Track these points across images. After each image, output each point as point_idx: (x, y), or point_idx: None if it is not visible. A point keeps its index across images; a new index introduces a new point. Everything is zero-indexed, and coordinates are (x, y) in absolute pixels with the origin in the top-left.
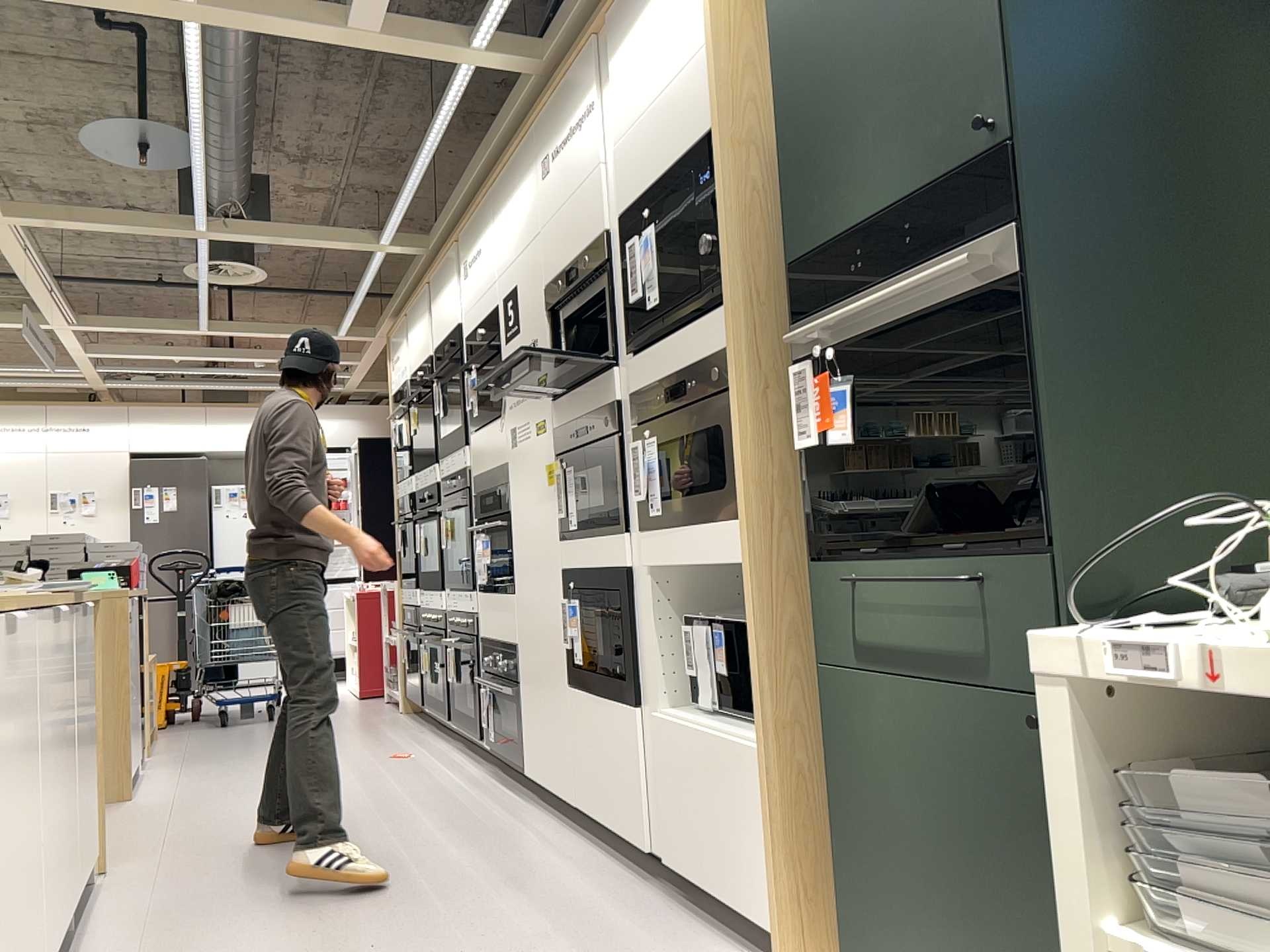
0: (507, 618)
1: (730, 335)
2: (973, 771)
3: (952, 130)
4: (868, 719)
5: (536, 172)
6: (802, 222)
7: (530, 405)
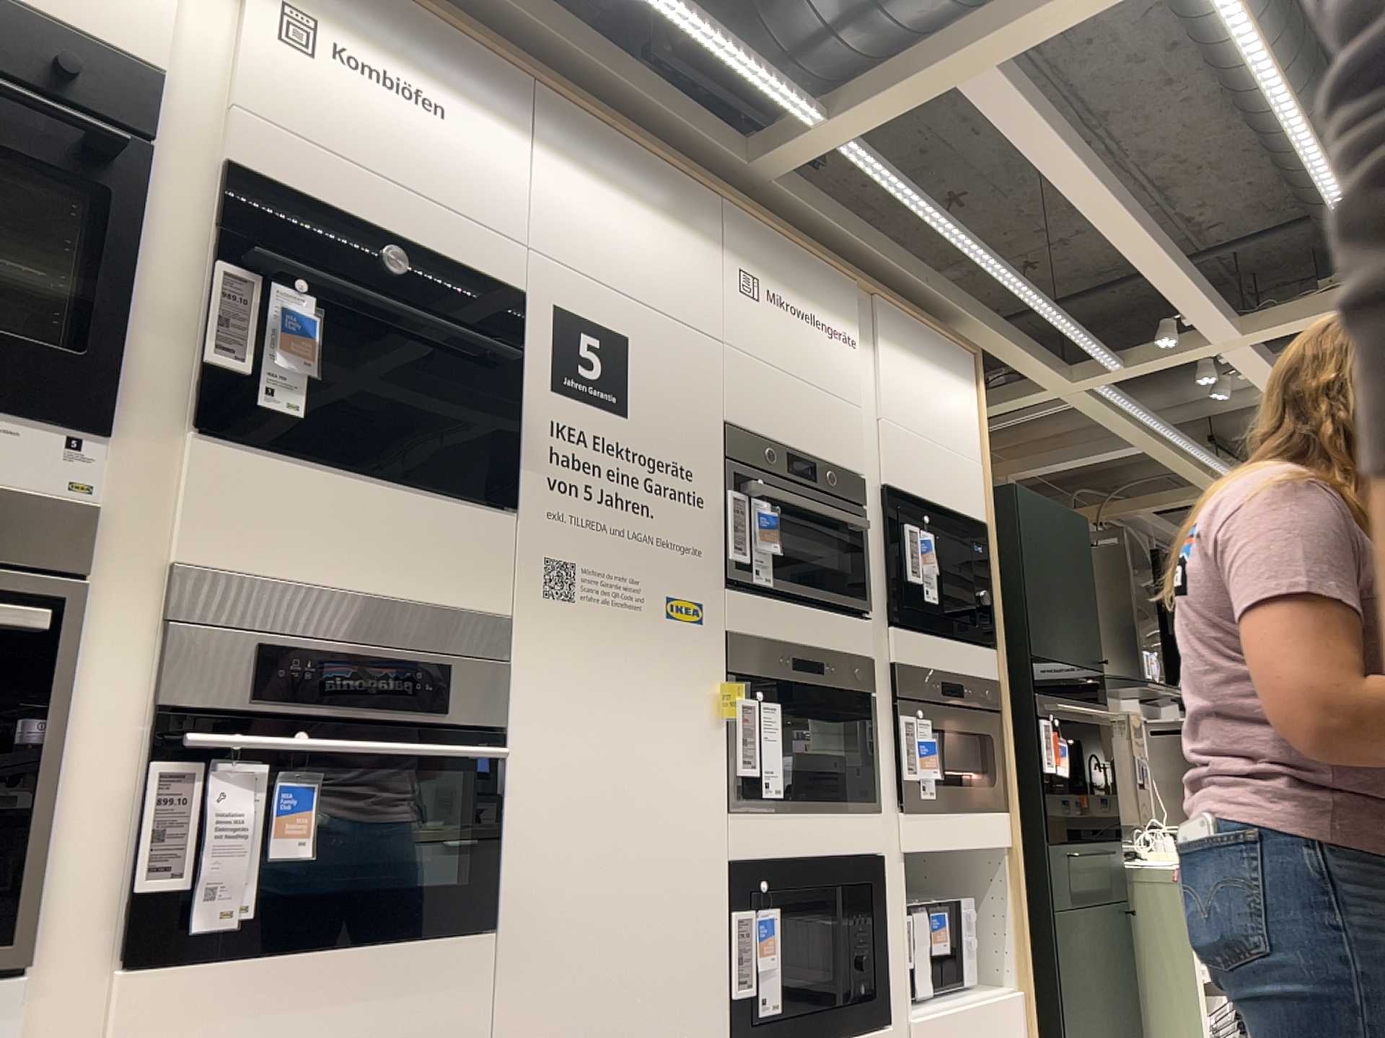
0: (434, 1003)
1: (992, 671)
2: (1102, 946)
3: (1085, 648)
4: (1072, 937)
5: (722, 260)
6: (1034, 635)
7: (652, 557)
